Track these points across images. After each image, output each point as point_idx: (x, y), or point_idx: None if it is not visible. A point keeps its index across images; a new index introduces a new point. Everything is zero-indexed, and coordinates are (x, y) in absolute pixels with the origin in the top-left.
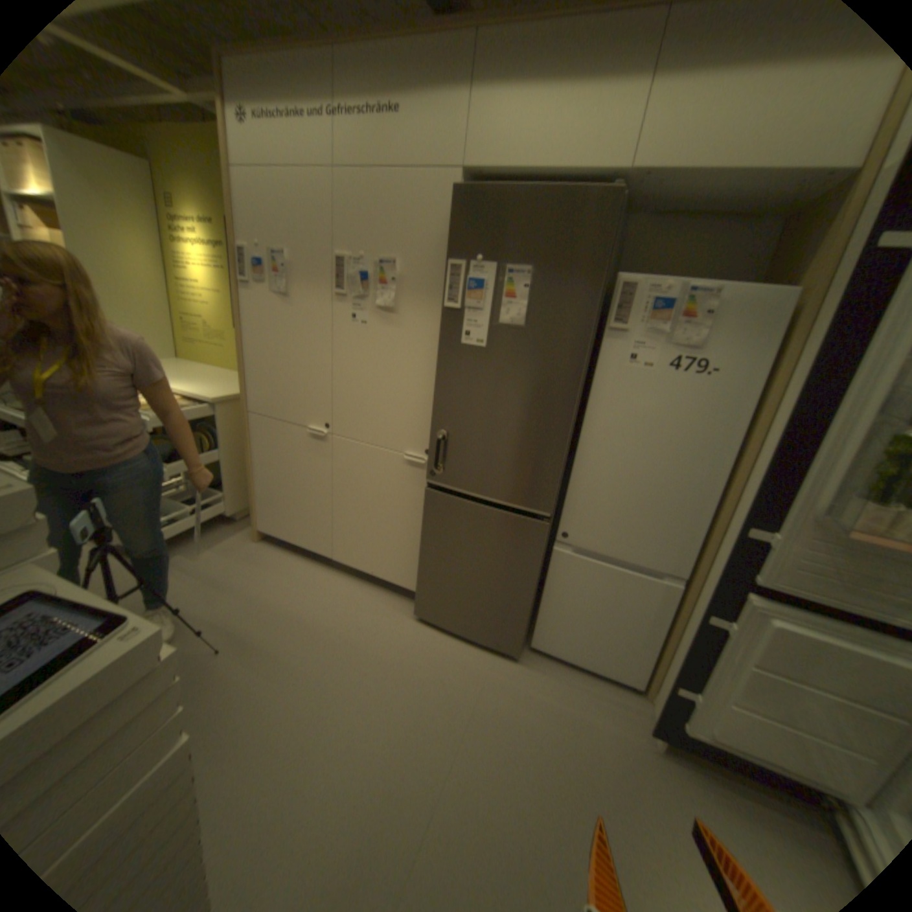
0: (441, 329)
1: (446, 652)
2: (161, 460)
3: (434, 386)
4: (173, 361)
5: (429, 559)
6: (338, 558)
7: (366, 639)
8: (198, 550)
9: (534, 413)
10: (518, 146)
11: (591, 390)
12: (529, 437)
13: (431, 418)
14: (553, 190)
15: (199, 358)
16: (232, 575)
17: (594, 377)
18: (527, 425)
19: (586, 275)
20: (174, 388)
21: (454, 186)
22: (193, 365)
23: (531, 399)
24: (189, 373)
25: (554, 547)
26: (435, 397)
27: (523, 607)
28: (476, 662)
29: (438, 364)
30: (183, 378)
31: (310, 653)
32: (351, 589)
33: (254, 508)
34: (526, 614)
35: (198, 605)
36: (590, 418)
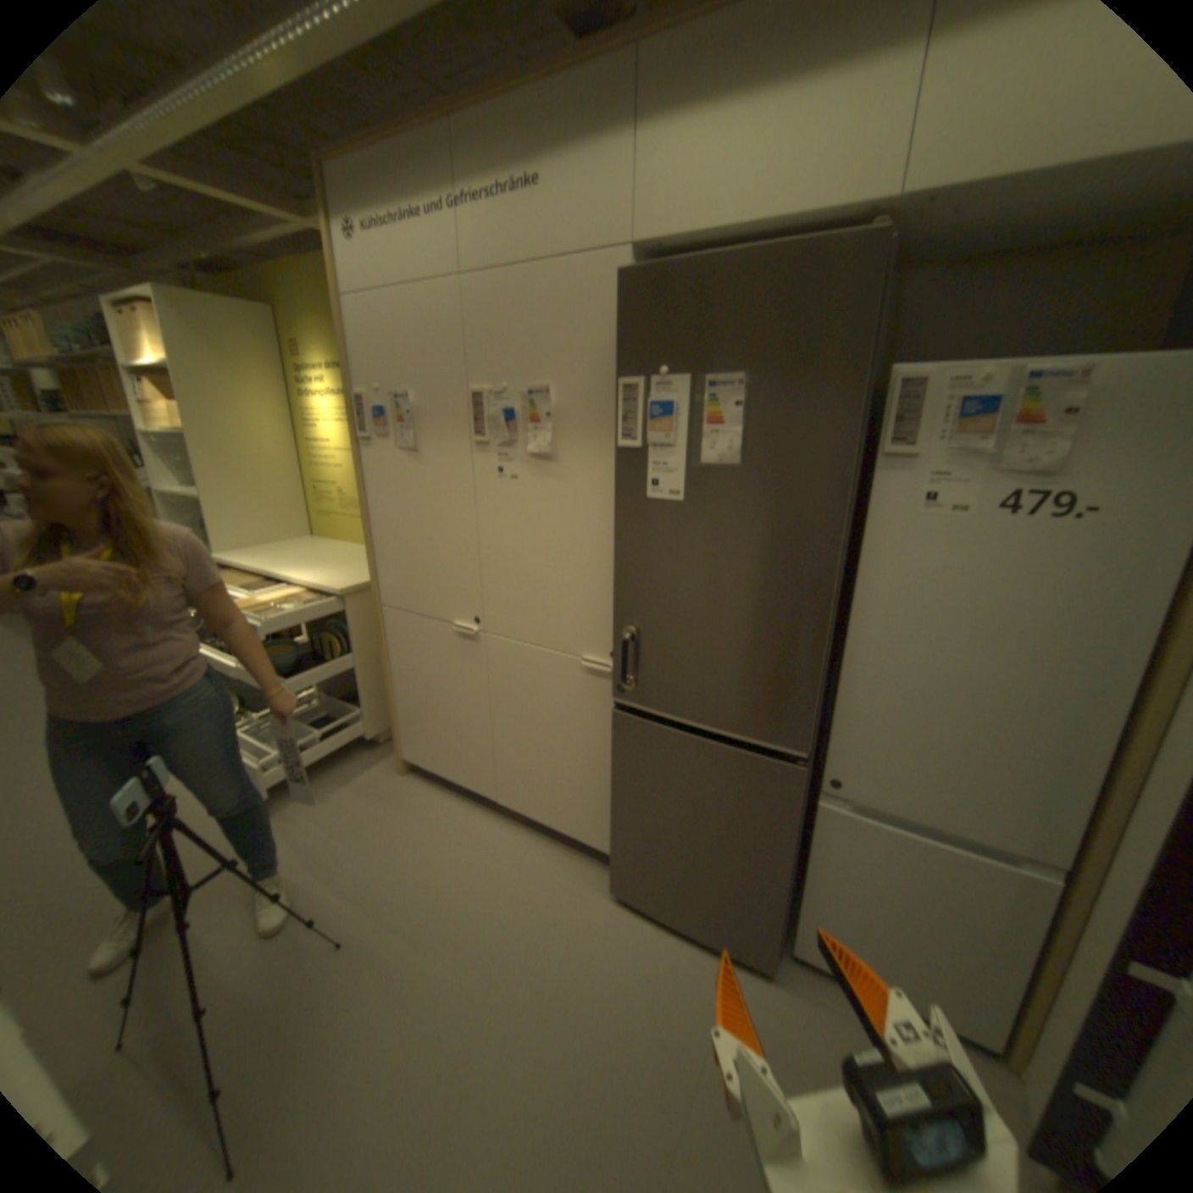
0: (619, 478)
1: (658, 959)
2: (283, 672)
3: (616, 561)
4: (307, 540)
5: (625, 814)
6: (504, 802)
7: (541, 932)
8: (330, 789)
9: (767, 597)
10: (712, 197)
11: (862, 553)
12: (762, 634)
13: (615, 606)
14: (769, 252)
15: (337, 535)
16: (367, 825)
17: (865, 533)
18: (757, 615)
19: (836, 376)
20: (297, 579)
21: (619, 272)
22: (329, 544)
23: (760, 575)
24: (320, 556)
25: (819, 801)
26: (618, 576)
27: (774, 897)
28: (706, 980)
29: (618, 529)
30: (312, 563)
31: (460, 953)
32: (523, 849)
33: (397, 731)
34: (781, 908)
35: (321, 872)
36: (863, 598)
